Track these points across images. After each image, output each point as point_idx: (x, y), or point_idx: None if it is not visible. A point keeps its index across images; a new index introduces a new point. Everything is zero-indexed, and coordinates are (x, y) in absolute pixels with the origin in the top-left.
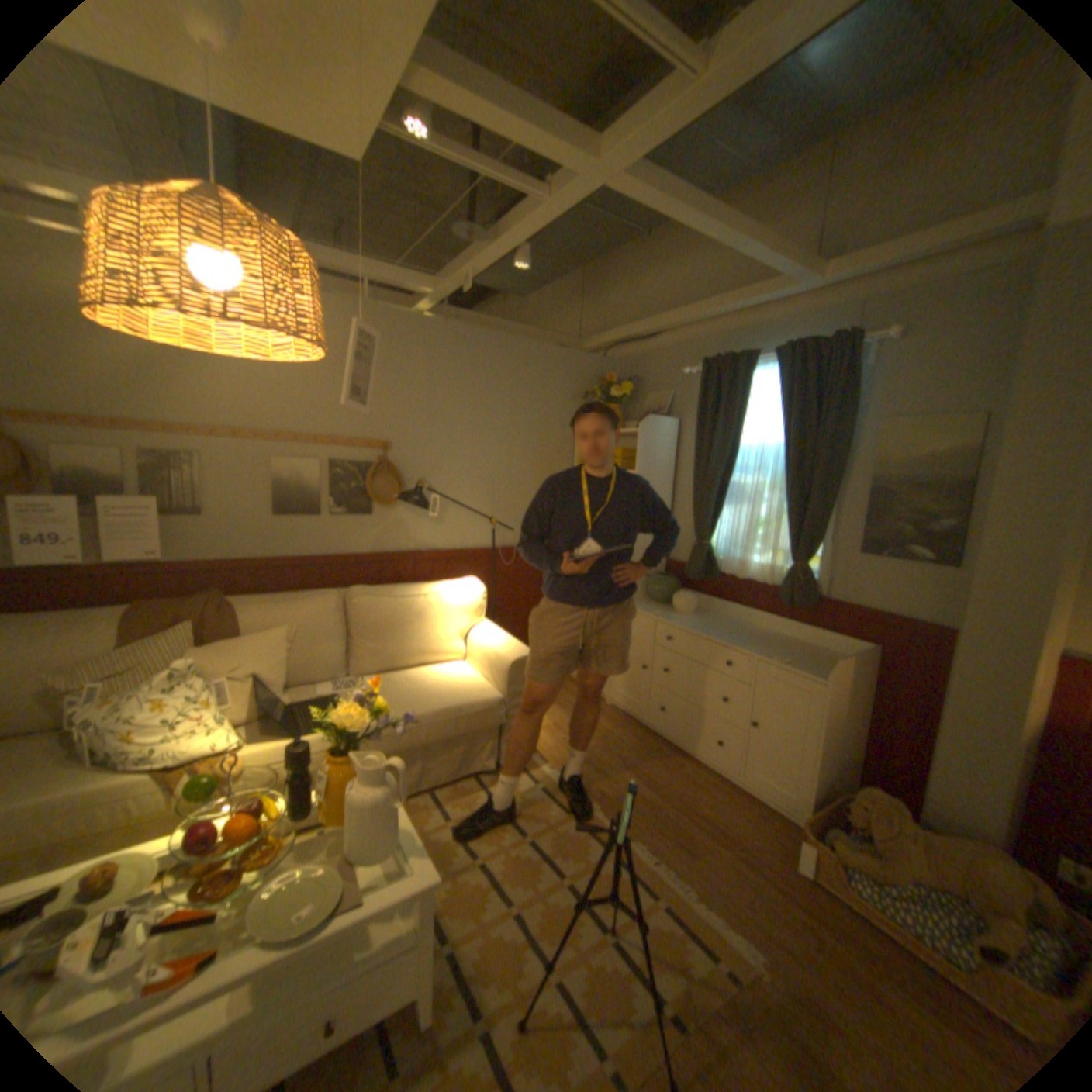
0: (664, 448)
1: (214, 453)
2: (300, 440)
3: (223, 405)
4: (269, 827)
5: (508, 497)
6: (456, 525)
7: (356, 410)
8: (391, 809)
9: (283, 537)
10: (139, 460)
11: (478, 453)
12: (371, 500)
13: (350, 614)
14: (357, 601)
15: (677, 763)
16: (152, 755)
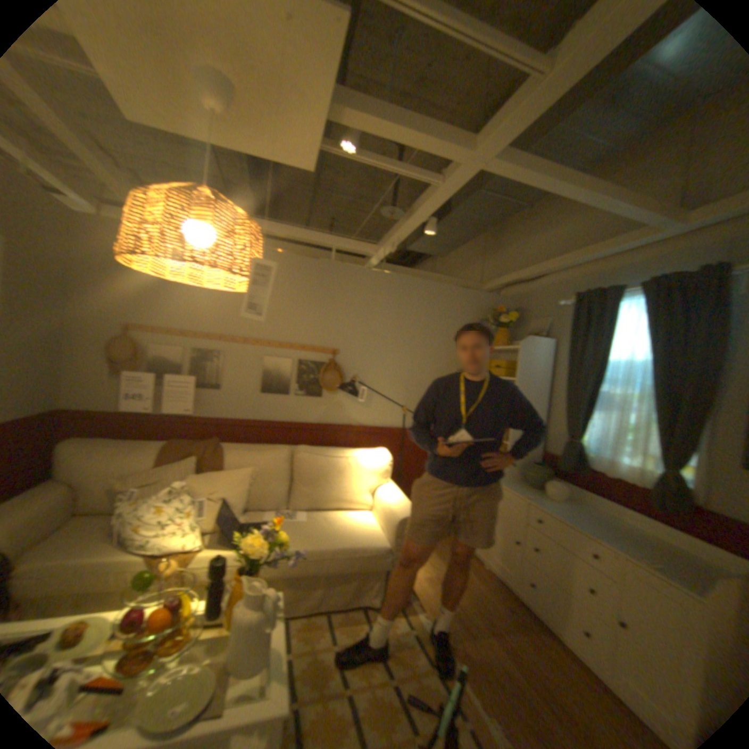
0: (542, 361)
1: (231, 352)
2: (281, 346)
3: (240, 324)
4: (191, 620)
5: (418, 392)
6: (378, 409)
7: (318, 328)
8: (262, 632)
9: (263, 407)
10: (190, 354)
11: (398, 359)
12: (321, 387)
13: (294, 464)
14: (299, 456)
15: (544, 642)
16: (146, 544)
